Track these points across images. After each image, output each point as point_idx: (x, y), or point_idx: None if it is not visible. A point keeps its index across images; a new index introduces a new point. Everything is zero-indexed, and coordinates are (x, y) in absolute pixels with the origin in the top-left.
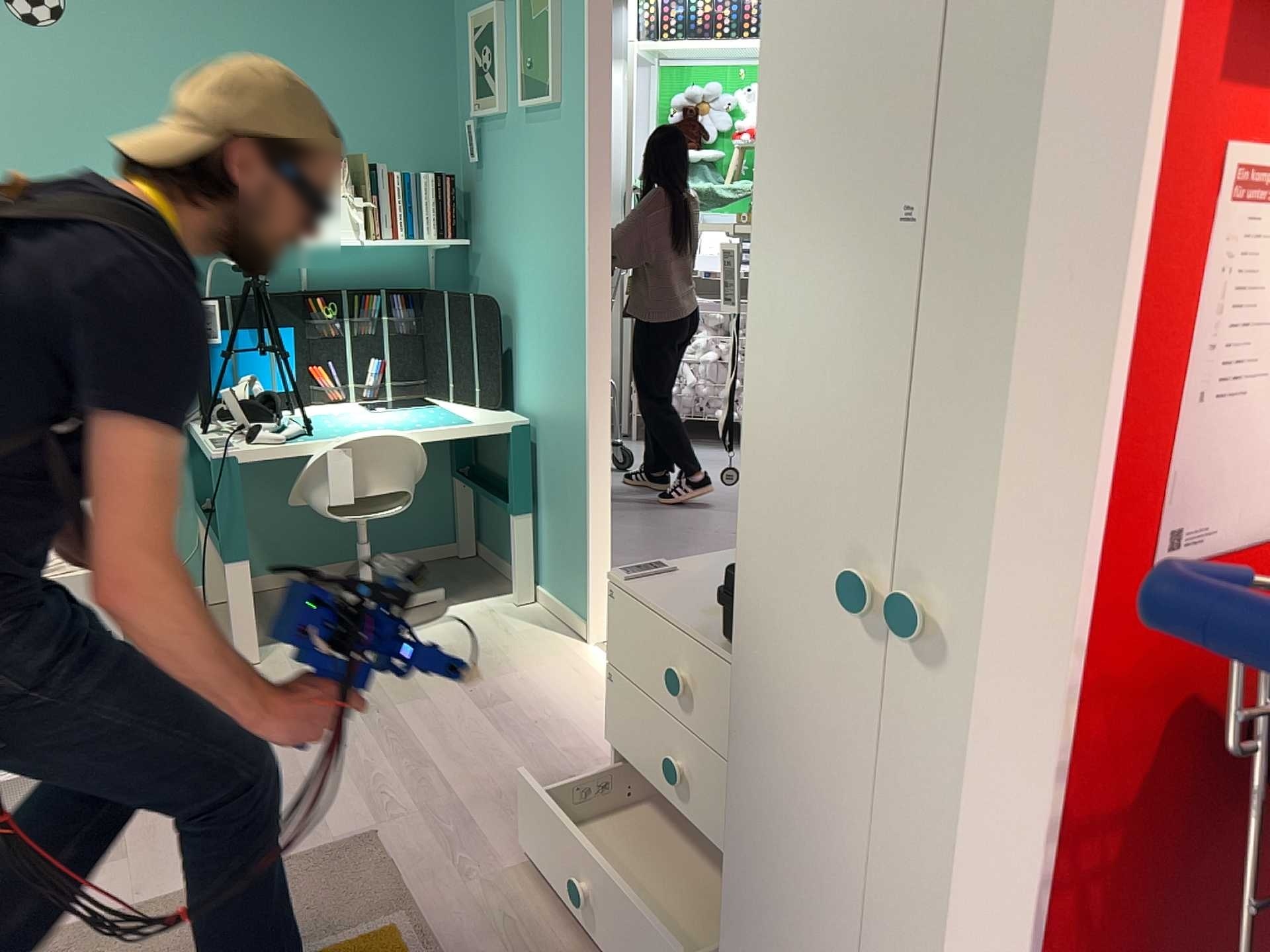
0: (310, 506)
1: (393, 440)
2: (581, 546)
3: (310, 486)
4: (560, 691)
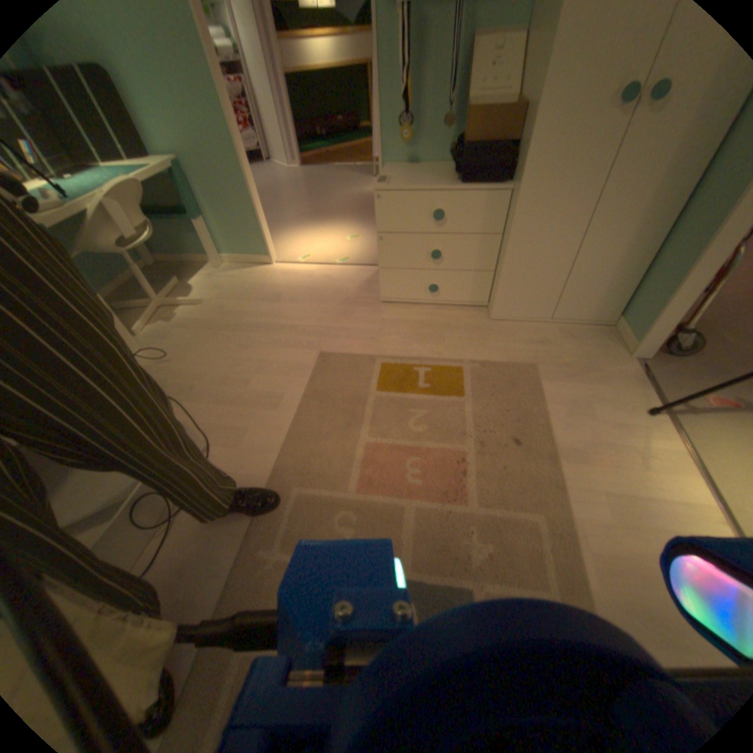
0: (95, 250)
1: (126, 185)
2: (249, 218)
3: (92, 234)
4: (292, 281)
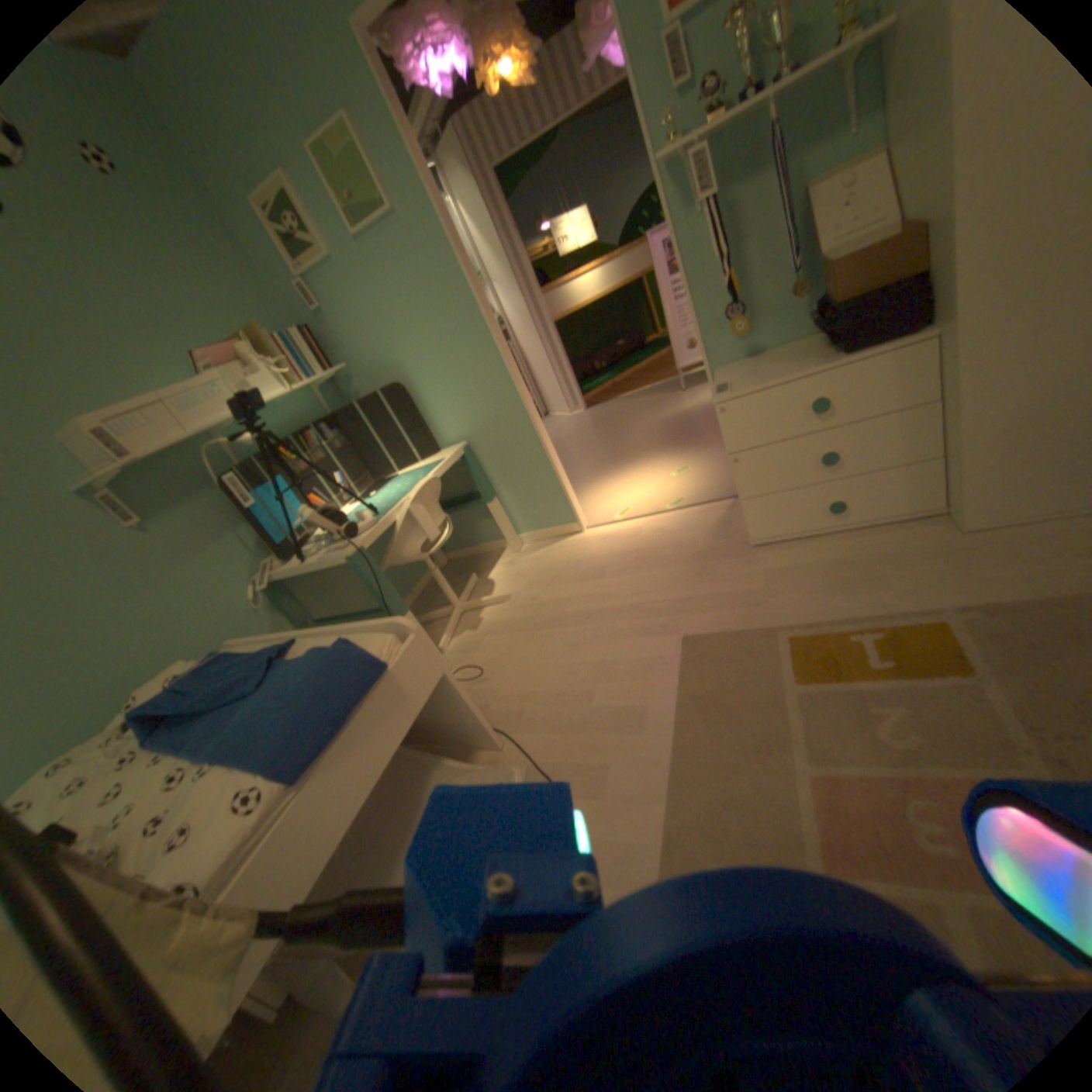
0: (400, 562)
1: (427, 485)
2: (548, 483)
3: (398, 545)
4: (613, 546)
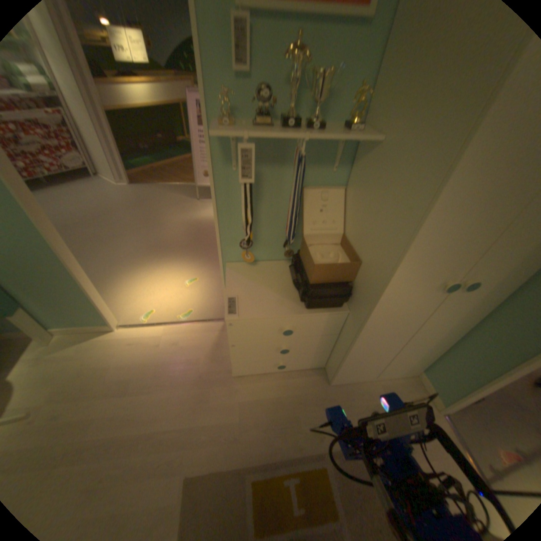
0: None
1: None
2: (82, 302)
3: None
4: (138, 356)
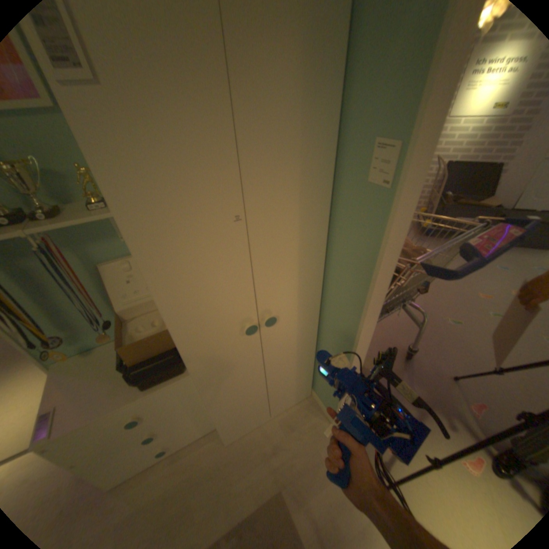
0: None
1: None
2: None
3: None
4: None
